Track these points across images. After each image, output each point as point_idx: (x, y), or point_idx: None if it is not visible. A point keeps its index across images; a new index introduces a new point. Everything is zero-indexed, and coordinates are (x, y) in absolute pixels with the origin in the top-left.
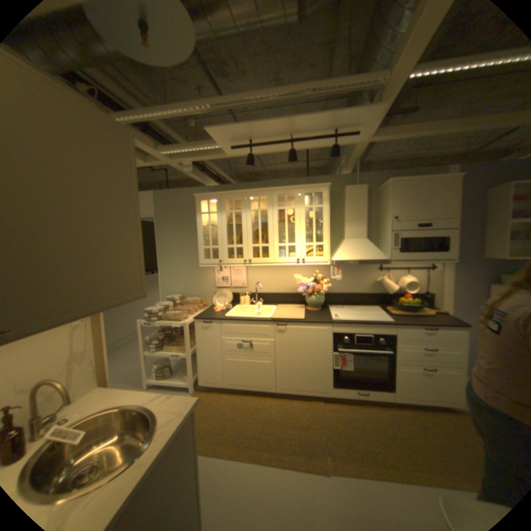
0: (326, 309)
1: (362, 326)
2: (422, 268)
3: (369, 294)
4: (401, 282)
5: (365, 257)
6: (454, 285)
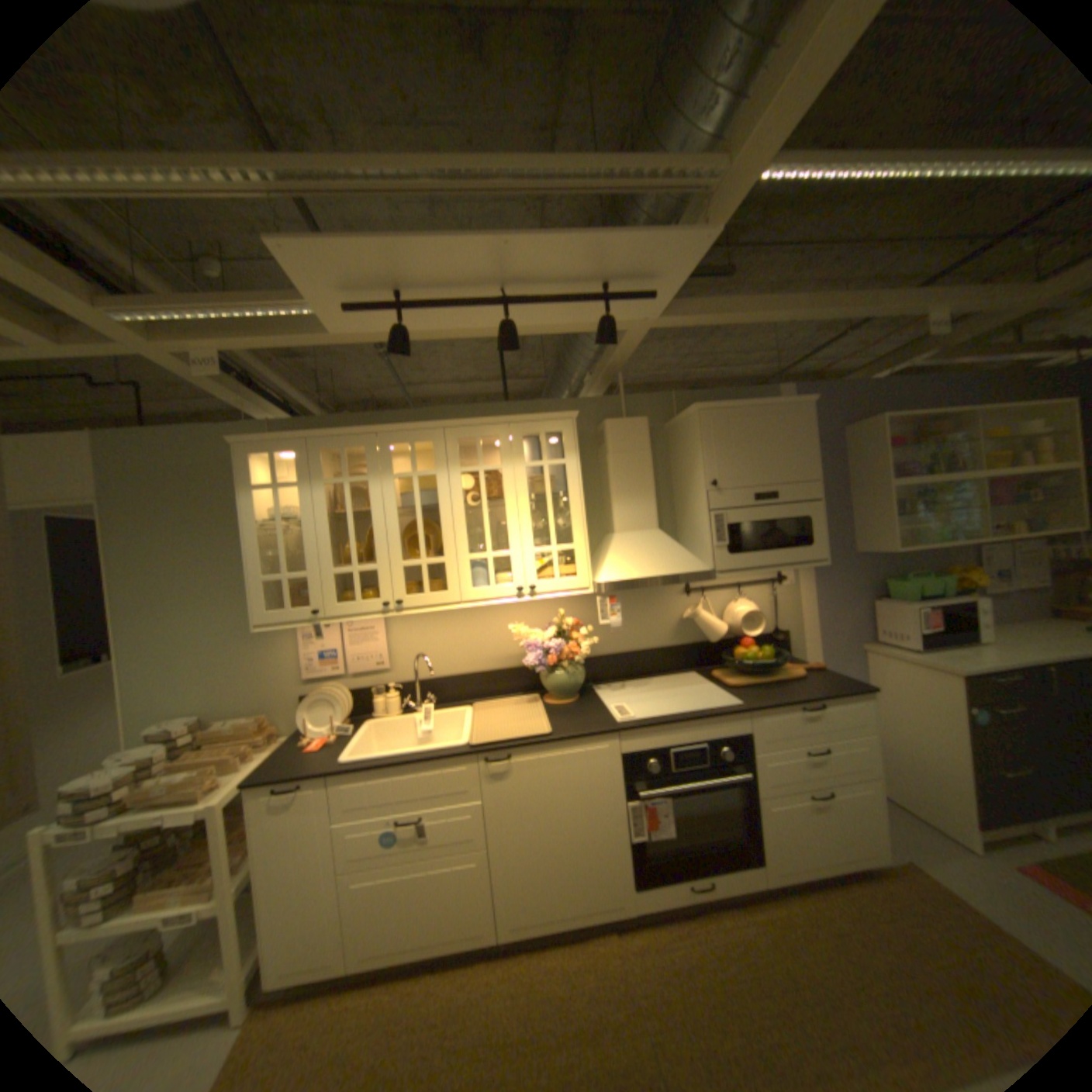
0: (590, 698)
1: (683, 728)
2: (761, 582)
3: (672, 647)
4: (730, 615)
5: (665, 569)
6: (818, 609)
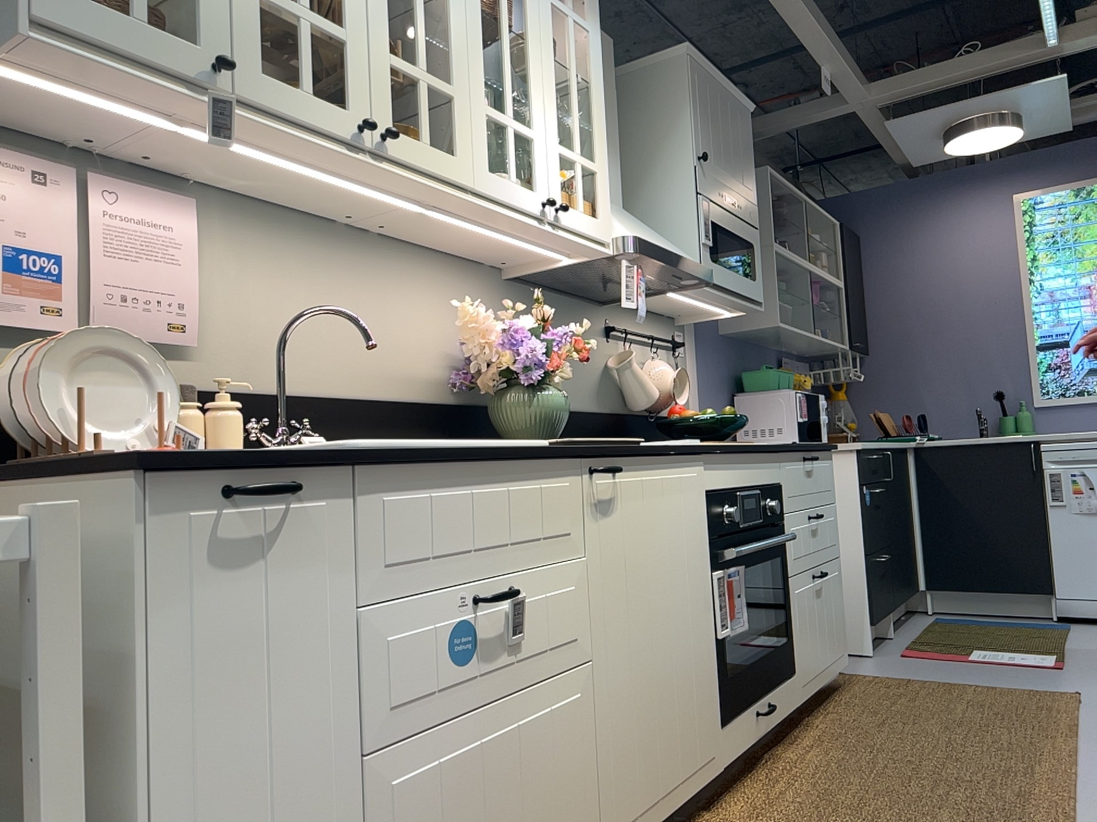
0: None
1: (745, 460)
2: (668, 342)
3: (598, 413)
4: (653, 374)
5: (675, 250)
6: (701, 395)
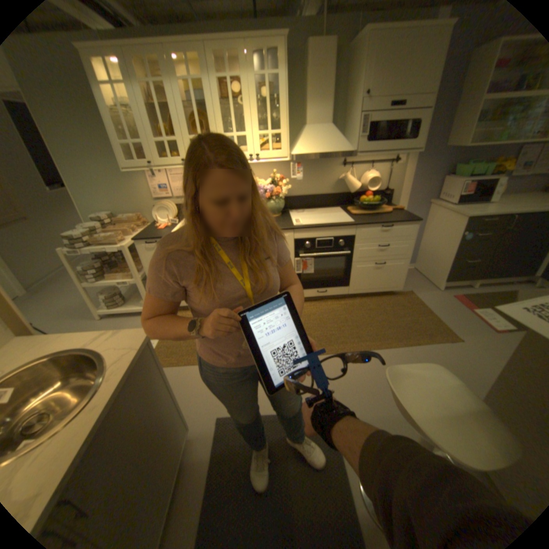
0: (286, 215)
1: (323, 230)
2: (386, 161)
3: (331, 194)
4: (364, 178)
5: (330, 148)
6: (413, 178)
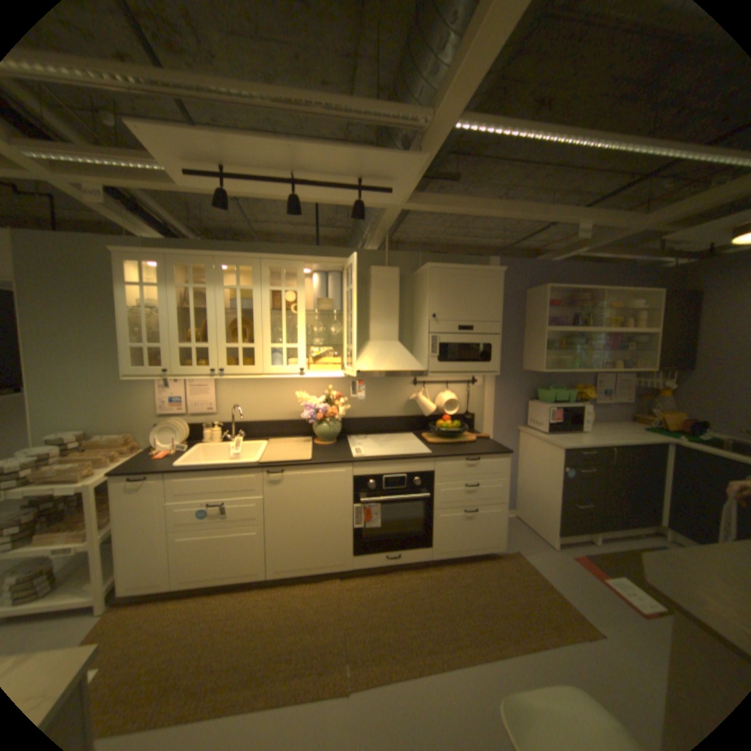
0: (343, 442)
1: (392, 463)
2: (461, 382)
3: (400, 416)
4: (438, 400)
5: (396, 367)
6: (494, 402)
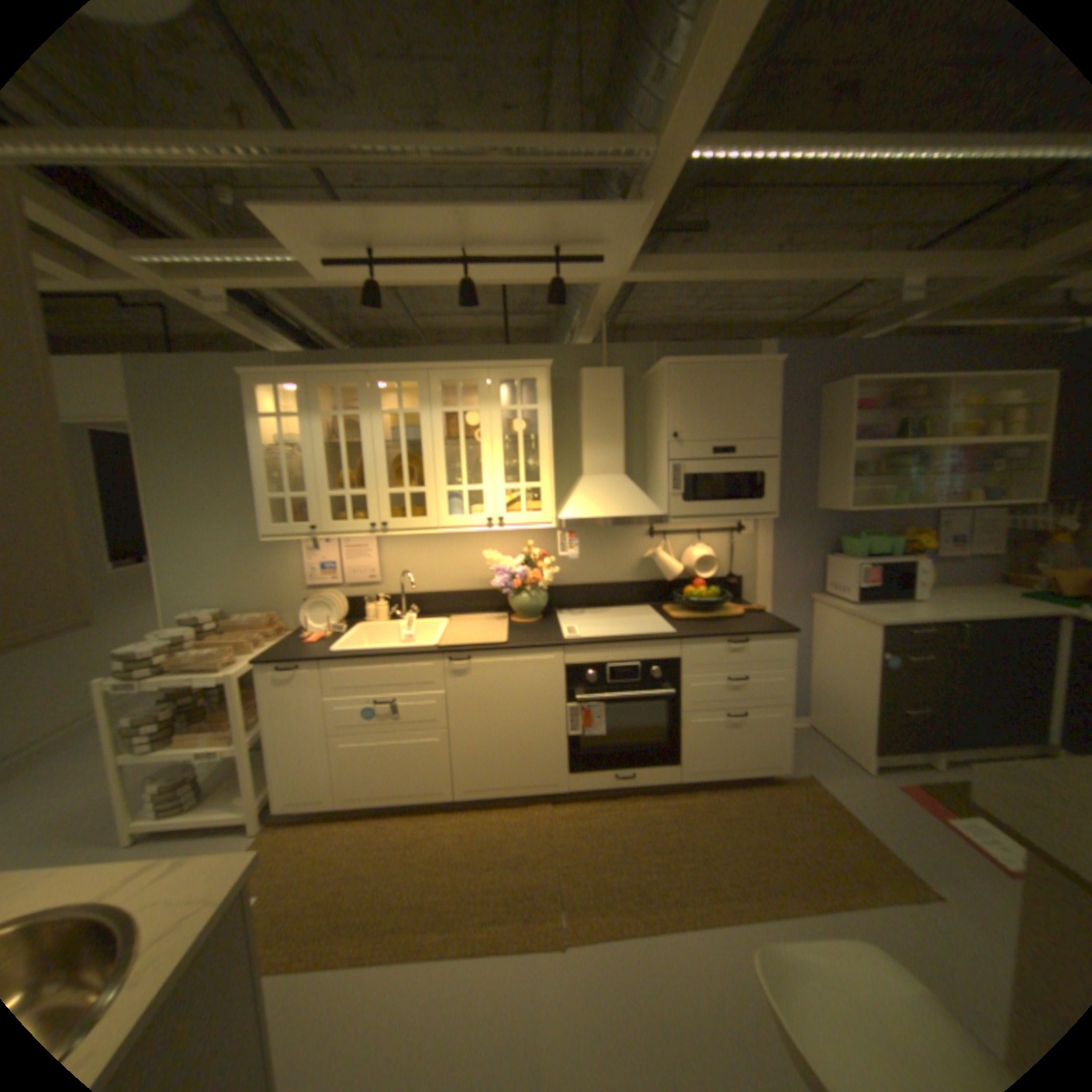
0: (552, 620)
1: (620, 648)
2: (721, 530)
3: (632, 583)
4: (687, 558)
5: (623, 512)
6: (773, 559)
